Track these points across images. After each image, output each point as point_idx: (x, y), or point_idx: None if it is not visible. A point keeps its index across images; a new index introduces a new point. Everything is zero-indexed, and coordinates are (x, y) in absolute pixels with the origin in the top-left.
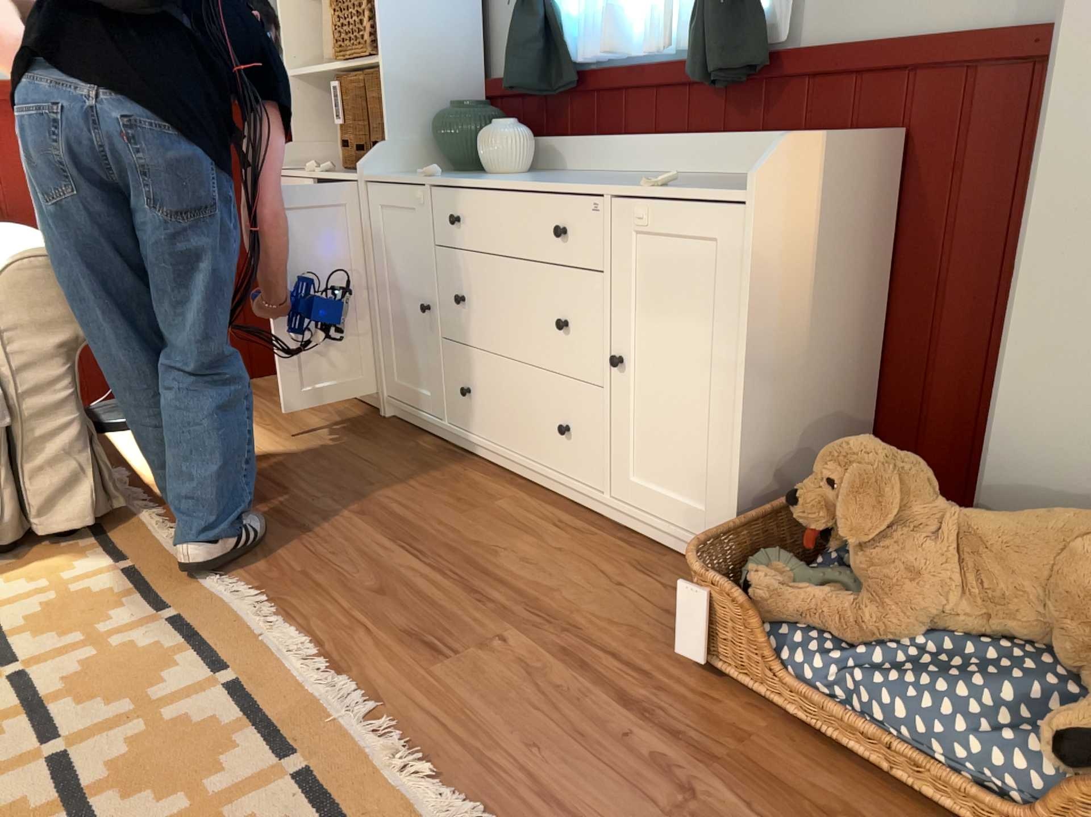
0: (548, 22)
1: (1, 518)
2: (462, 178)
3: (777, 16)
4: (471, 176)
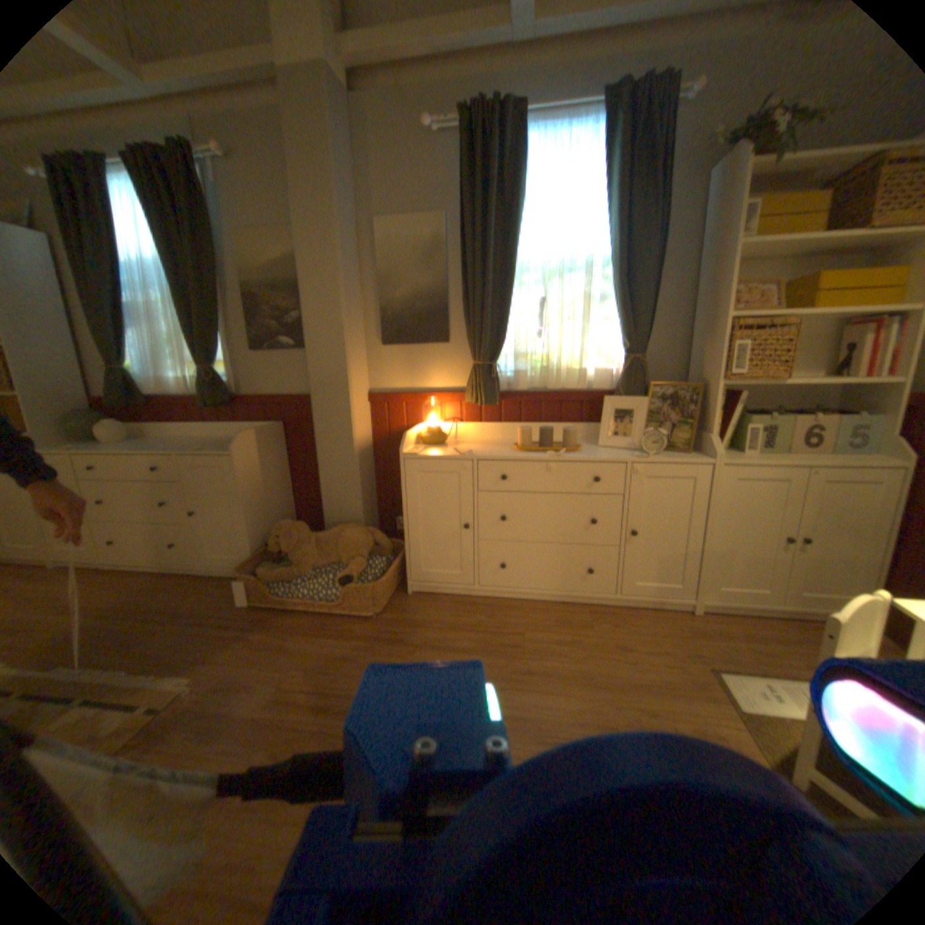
0: (125, 378)
1: None
2: (91, 449)
3: (232, 384)
4: (93, 446)
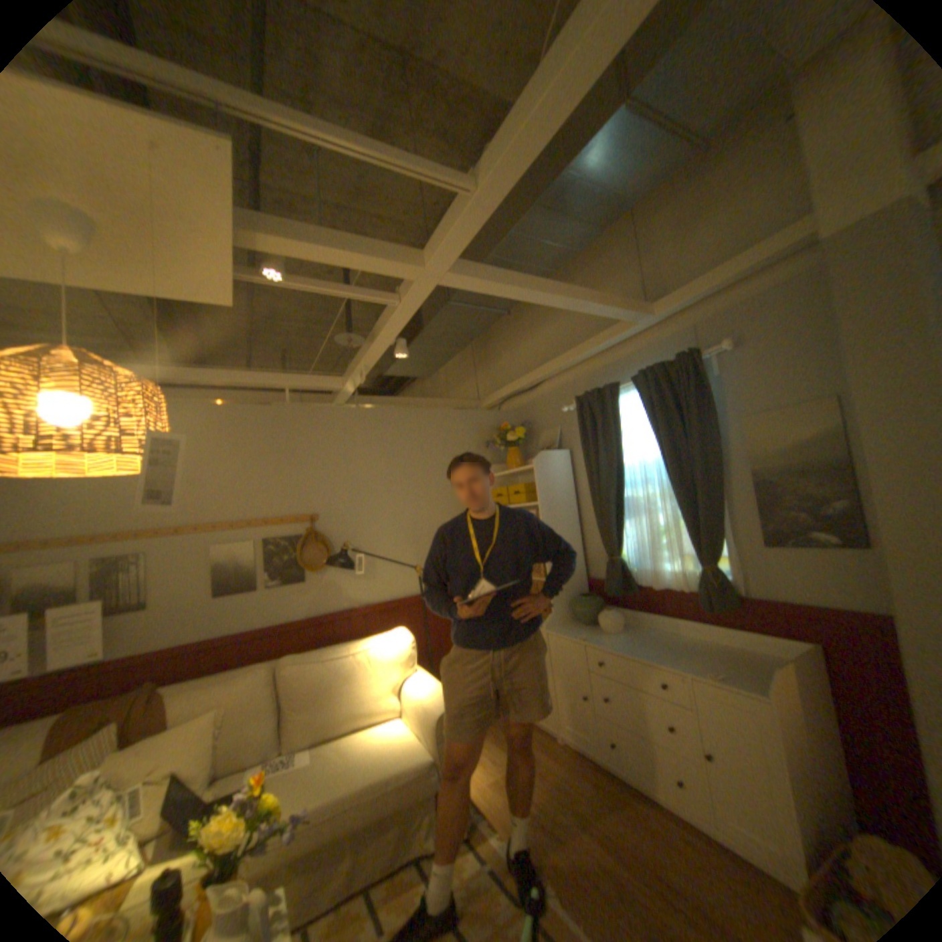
0: (622, 568)
1: (431, 839)
2: (600, 643)
3: (738, 584)
4: (598, 635)
